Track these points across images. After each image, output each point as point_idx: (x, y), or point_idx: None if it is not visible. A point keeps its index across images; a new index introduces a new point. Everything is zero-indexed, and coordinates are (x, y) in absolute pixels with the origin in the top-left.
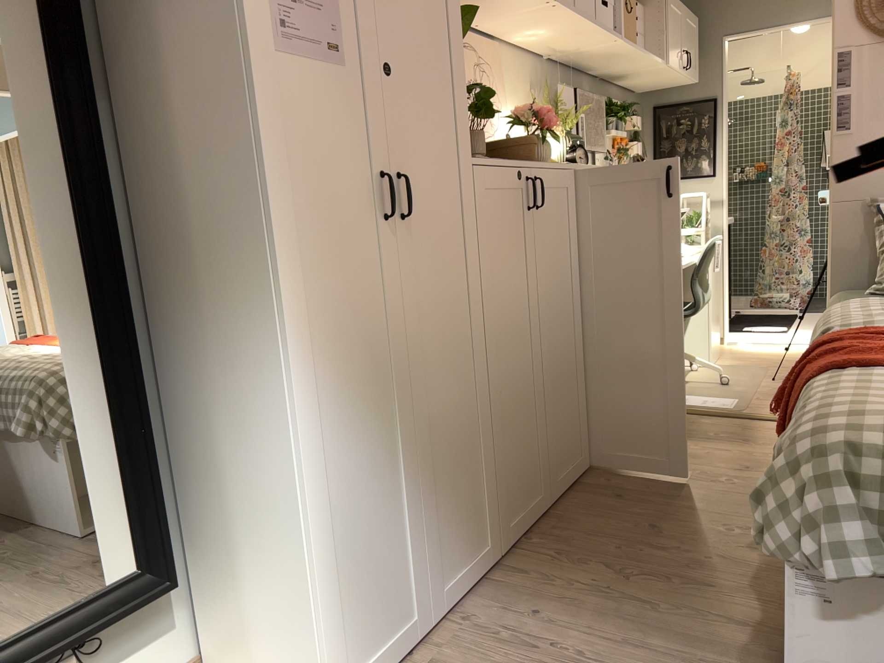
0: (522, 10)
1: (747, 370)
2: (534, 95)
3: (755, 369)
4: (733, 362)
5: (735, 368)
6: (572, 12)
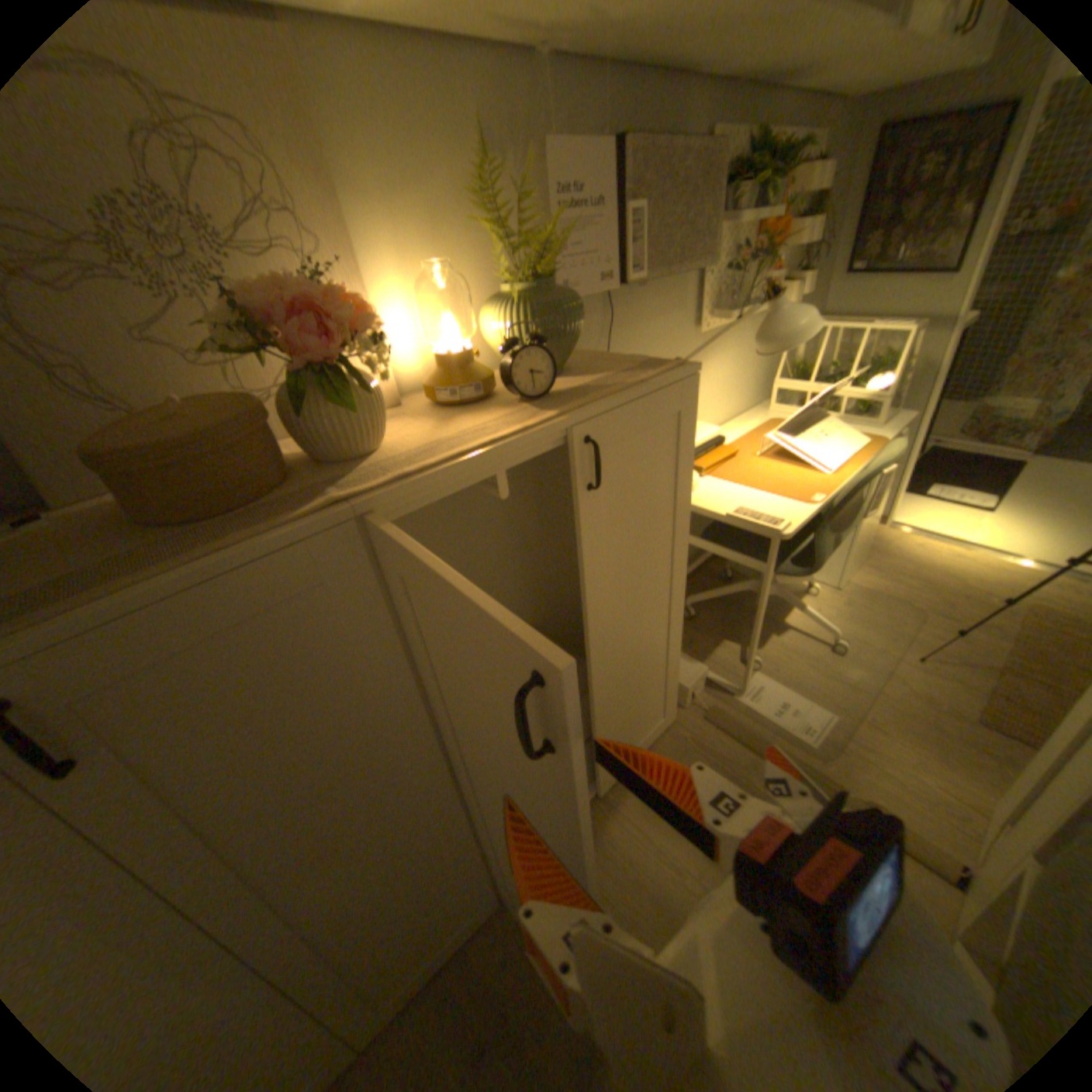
0: None
1: (890, 614)
2: (467, 176)
3: (904, 616)
4: (877, 585)
5: (873, 606)
6: None
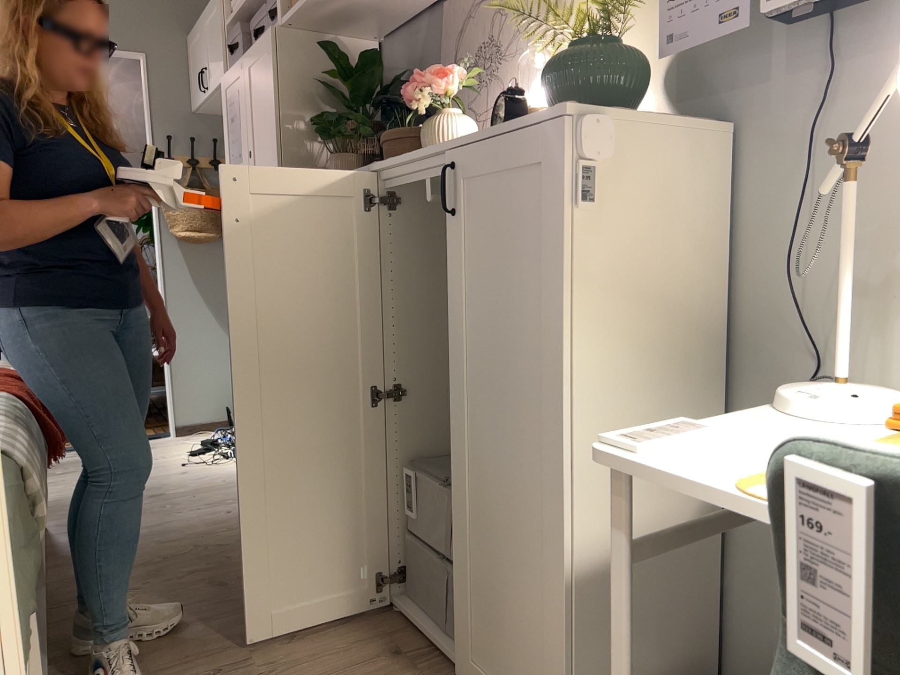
0: None
1: None
2: None
3: None
4: None
5: None
6: None
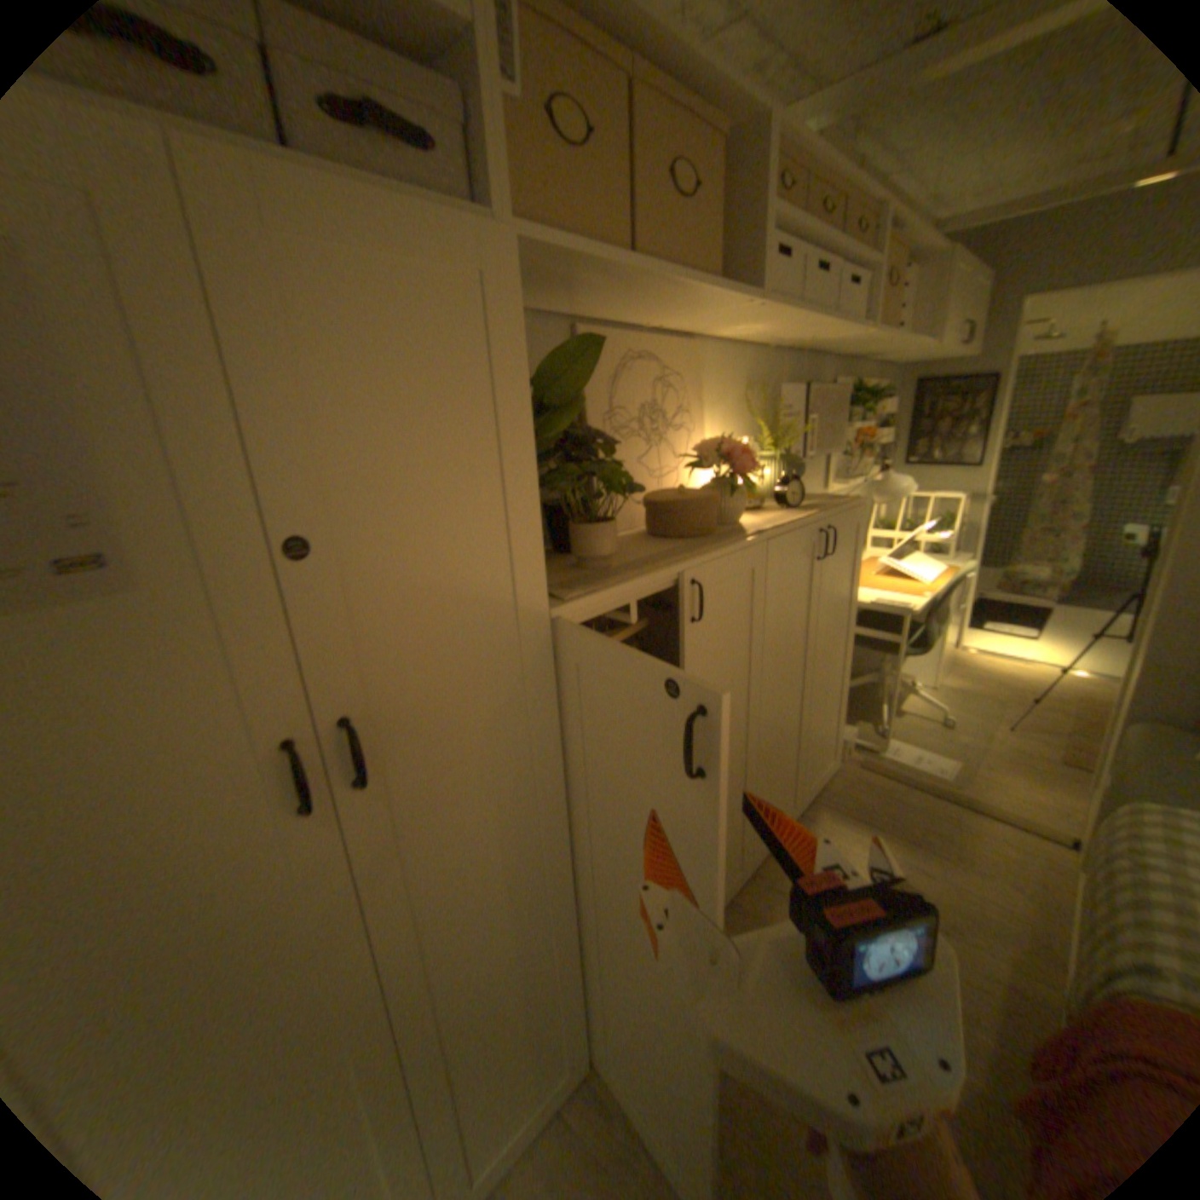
0: (716, 310)
1: (979, 705)
2: (746, 402)
3: (989, 705)
4: (963, 687)
5: (964, 700)
6: (794, 309)
